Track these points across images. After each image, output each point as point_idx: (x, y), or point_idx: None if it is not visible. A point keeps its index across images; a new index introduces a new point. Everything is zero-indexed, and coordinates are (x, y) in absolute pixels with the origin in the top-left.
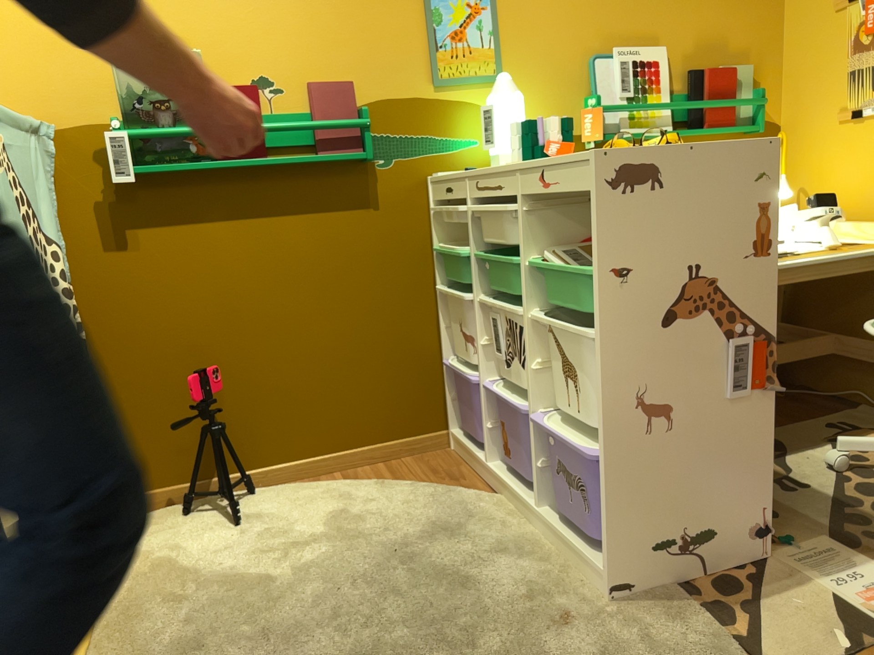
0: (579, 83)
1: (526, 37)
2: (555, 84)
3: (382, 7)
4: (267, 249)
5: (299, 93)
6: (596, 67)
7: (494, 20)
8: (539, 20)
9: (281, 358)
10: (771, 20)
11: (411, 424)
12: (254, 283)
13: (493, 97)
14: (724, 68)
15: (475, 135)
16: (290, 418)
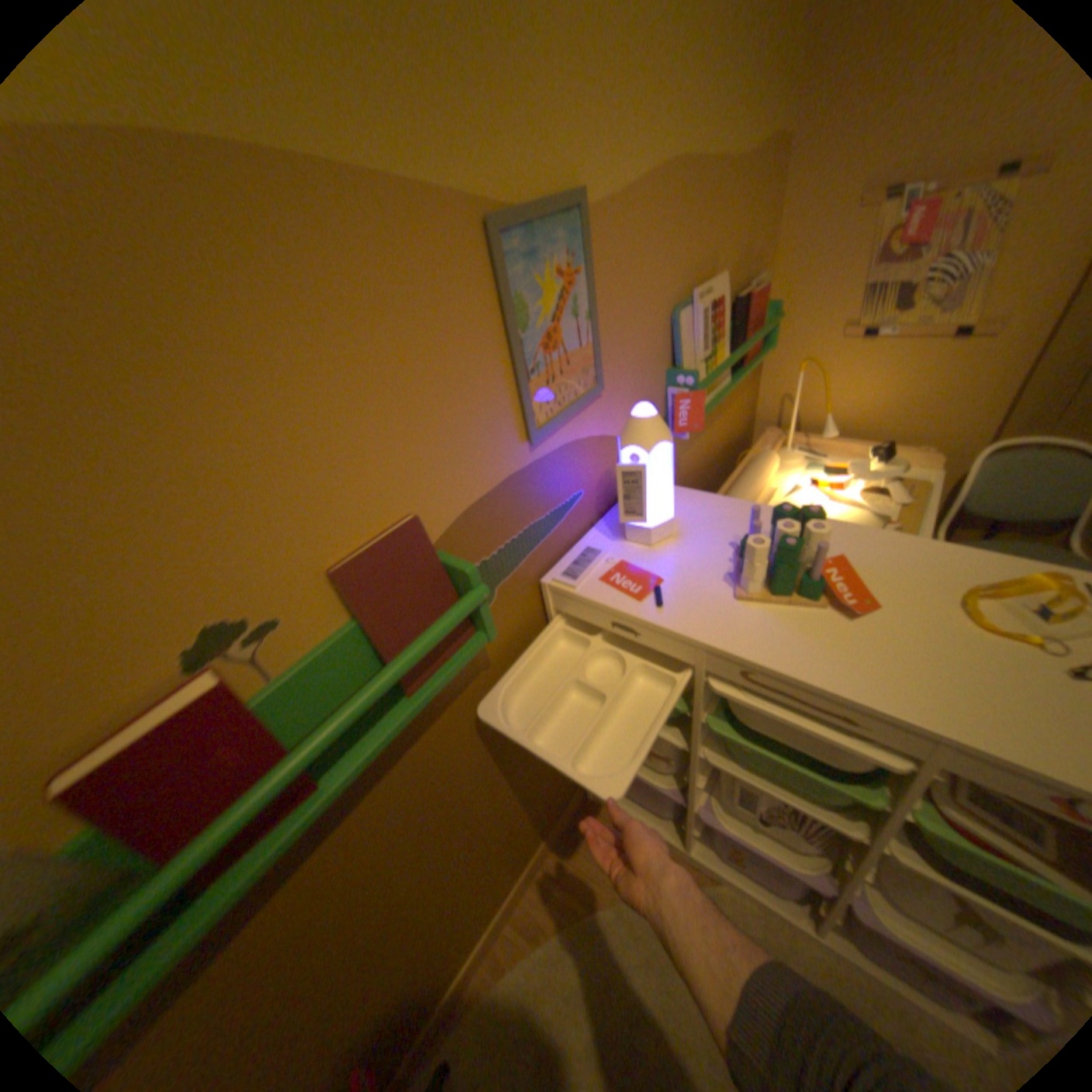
0: (664, 352)
1: (621, 304)
2: (646, 365)
3: (429, 324)
4: (355, 857)
5: (317, 597)
6: (681, 324)
7: (592, 290)
8: (633, 270)
9: (420, 924)
10: (779, 206)
11: (553, 815)
12: (352, 909)
13: (635, 448)
14: (760, 284)
15: (579, 485)
16: (446, 951)
